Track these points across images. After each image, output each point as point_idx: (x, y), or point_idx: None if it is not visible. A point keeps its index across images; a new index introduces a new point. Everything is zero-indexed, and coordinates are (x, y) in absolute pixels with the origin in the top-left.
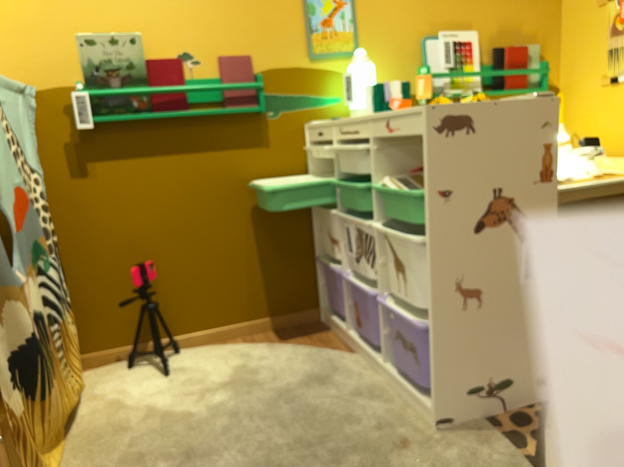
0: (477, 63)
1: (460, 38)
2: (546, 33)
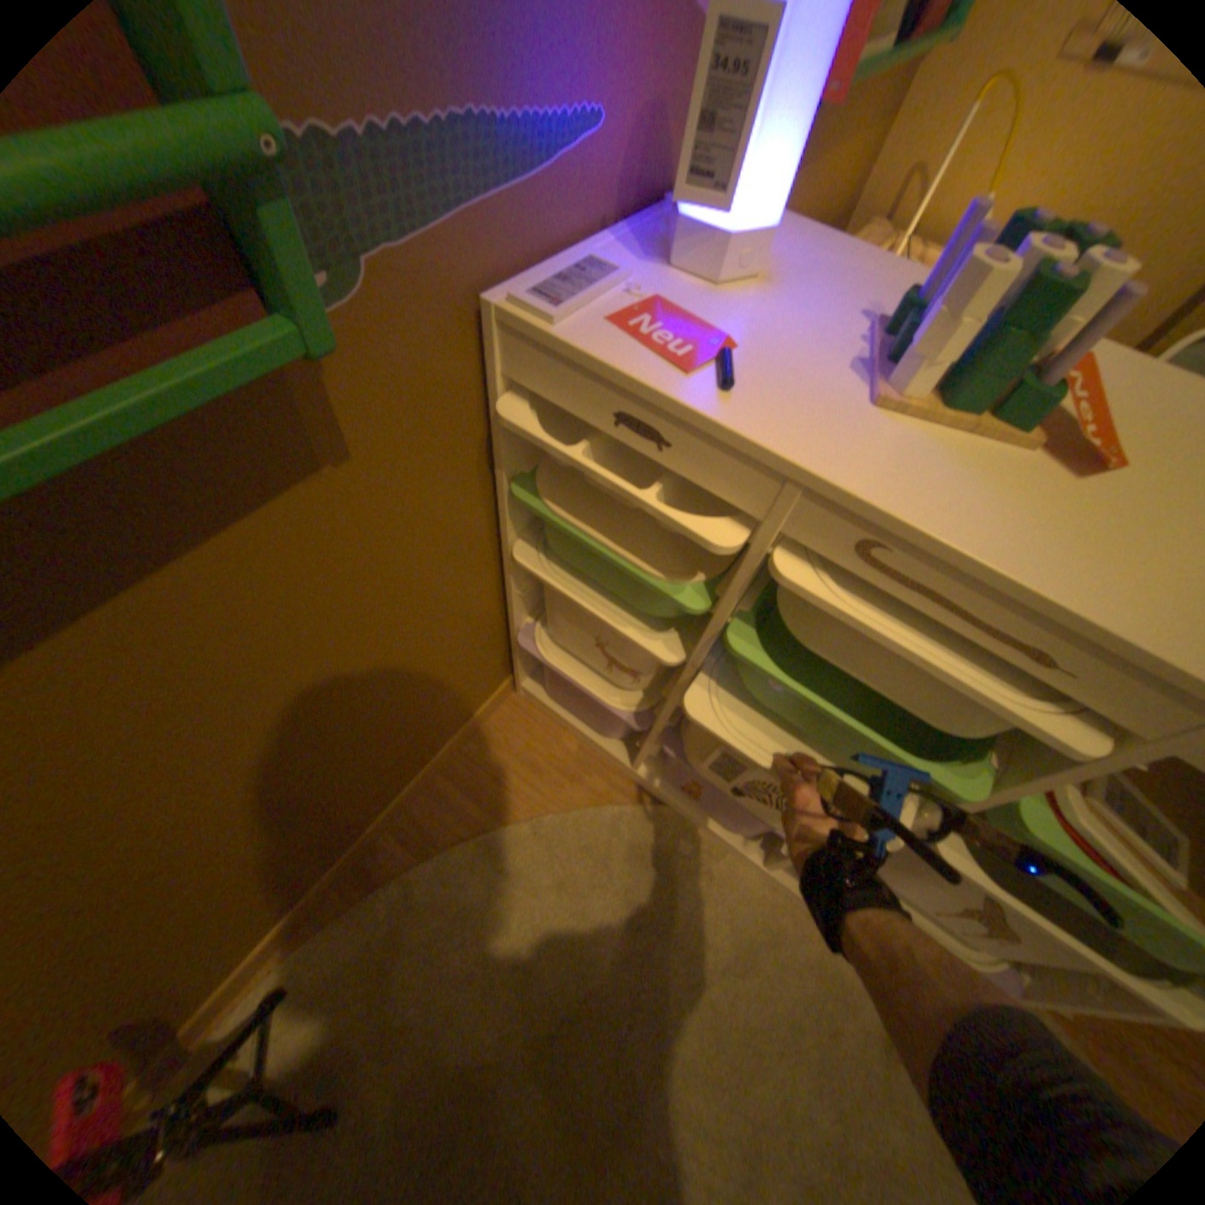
0: None
1: None
2: None
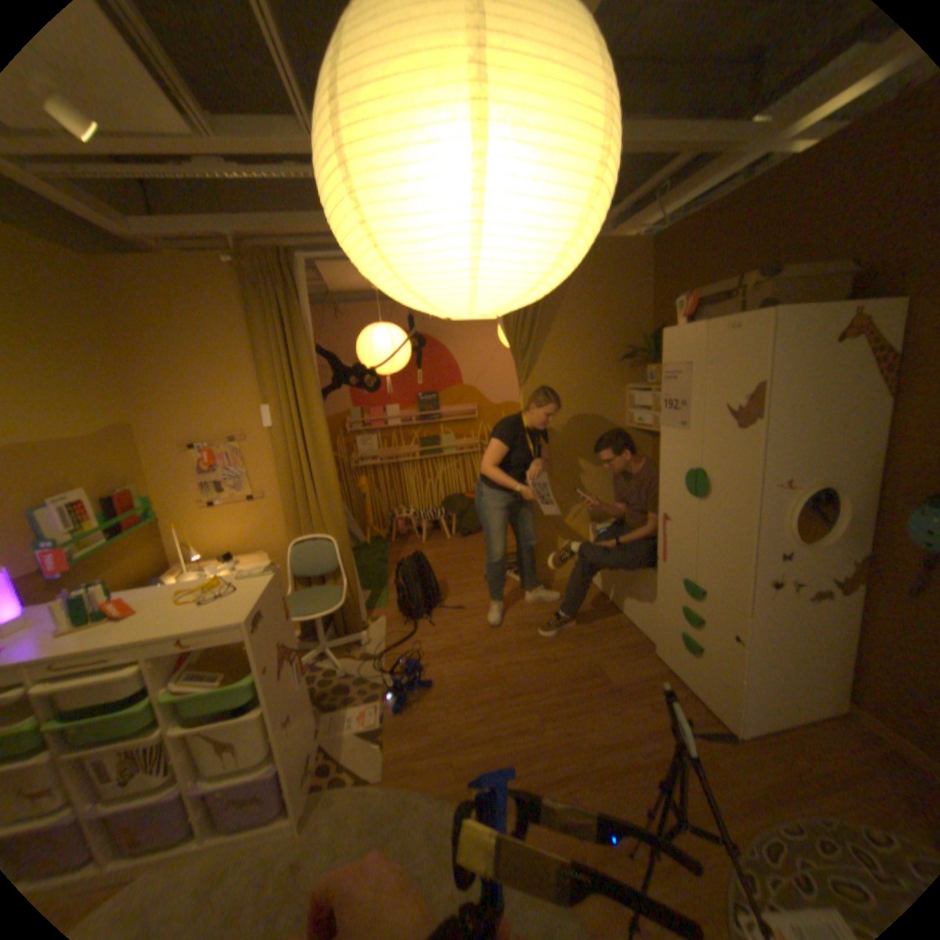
0: (93, 517)
1: (70, 500)
2: (132, 472)
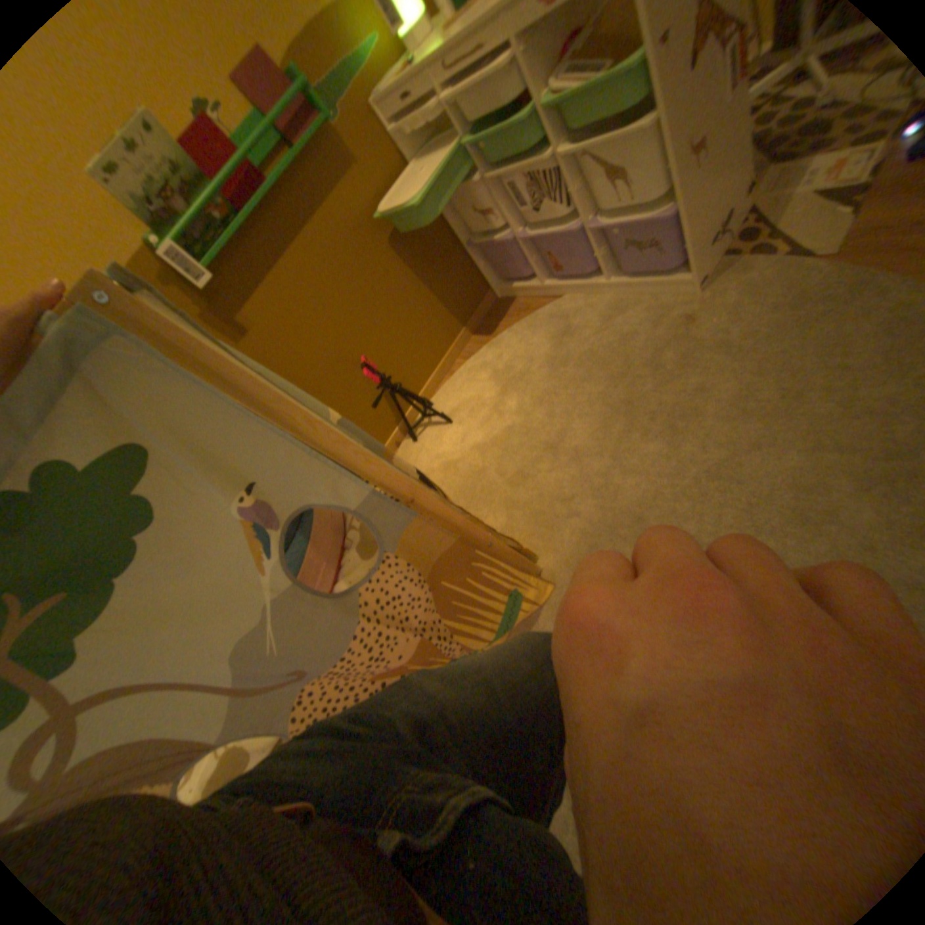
0: None
1: None
2: None
